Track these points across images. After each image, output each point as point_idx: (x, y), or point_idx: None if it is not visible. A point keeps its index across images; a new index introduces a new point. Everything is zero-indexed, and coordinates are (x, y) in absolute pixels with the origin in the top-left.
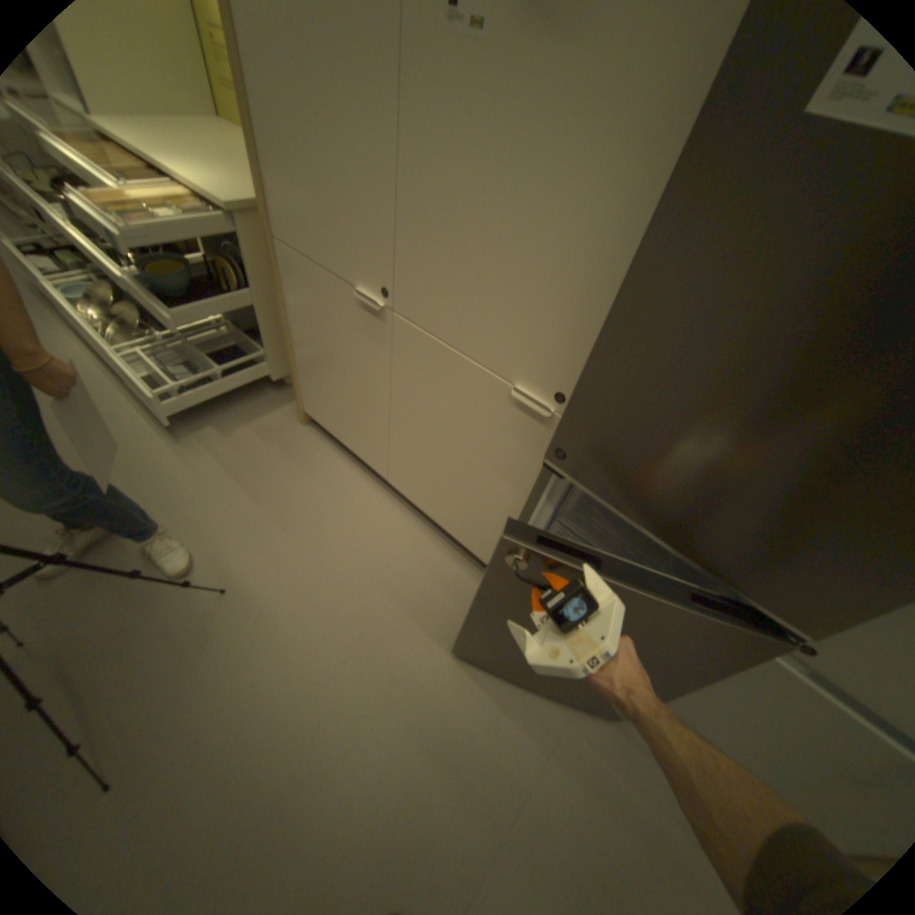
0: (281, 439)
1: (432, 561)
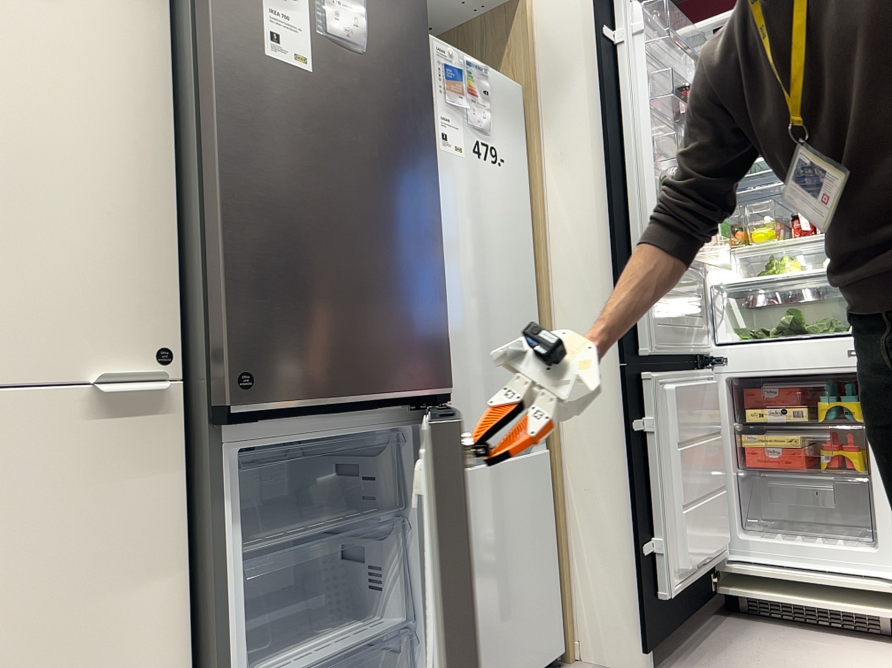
0: None
1: None
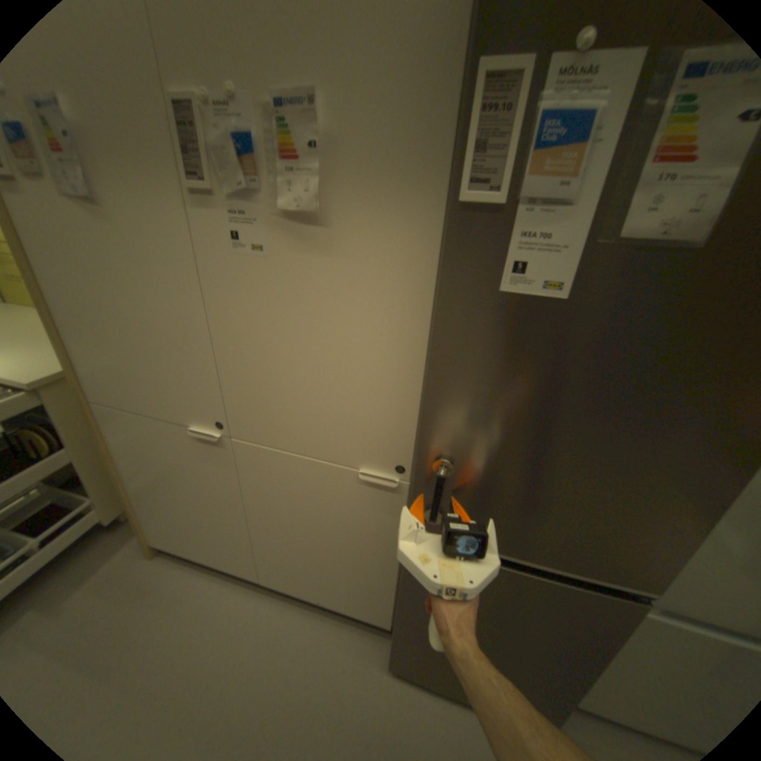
0: (126, 587)
1: (328, 651)
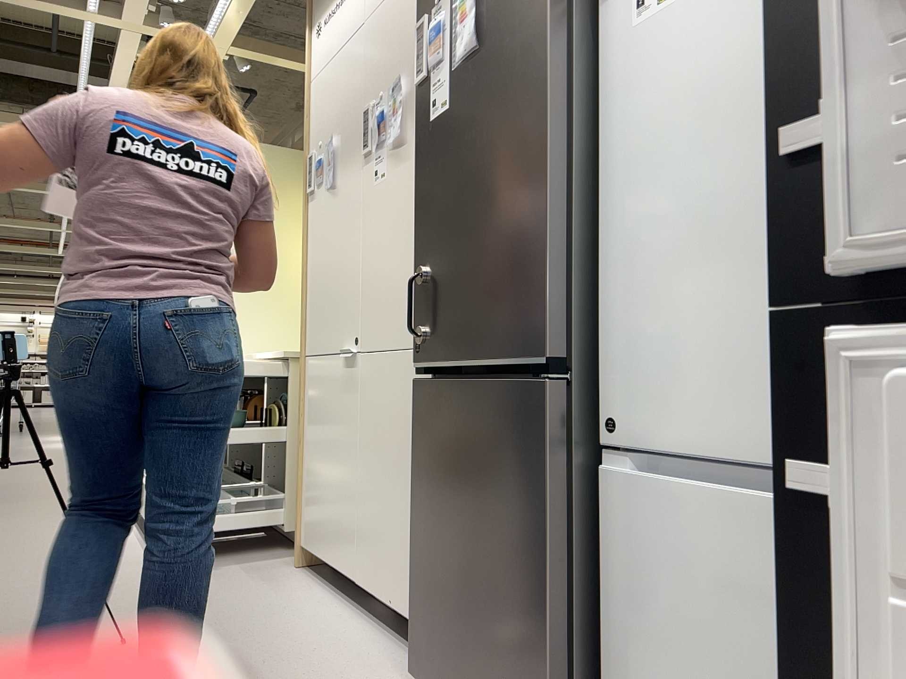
0: (265, 574)
1: (371, 657)
